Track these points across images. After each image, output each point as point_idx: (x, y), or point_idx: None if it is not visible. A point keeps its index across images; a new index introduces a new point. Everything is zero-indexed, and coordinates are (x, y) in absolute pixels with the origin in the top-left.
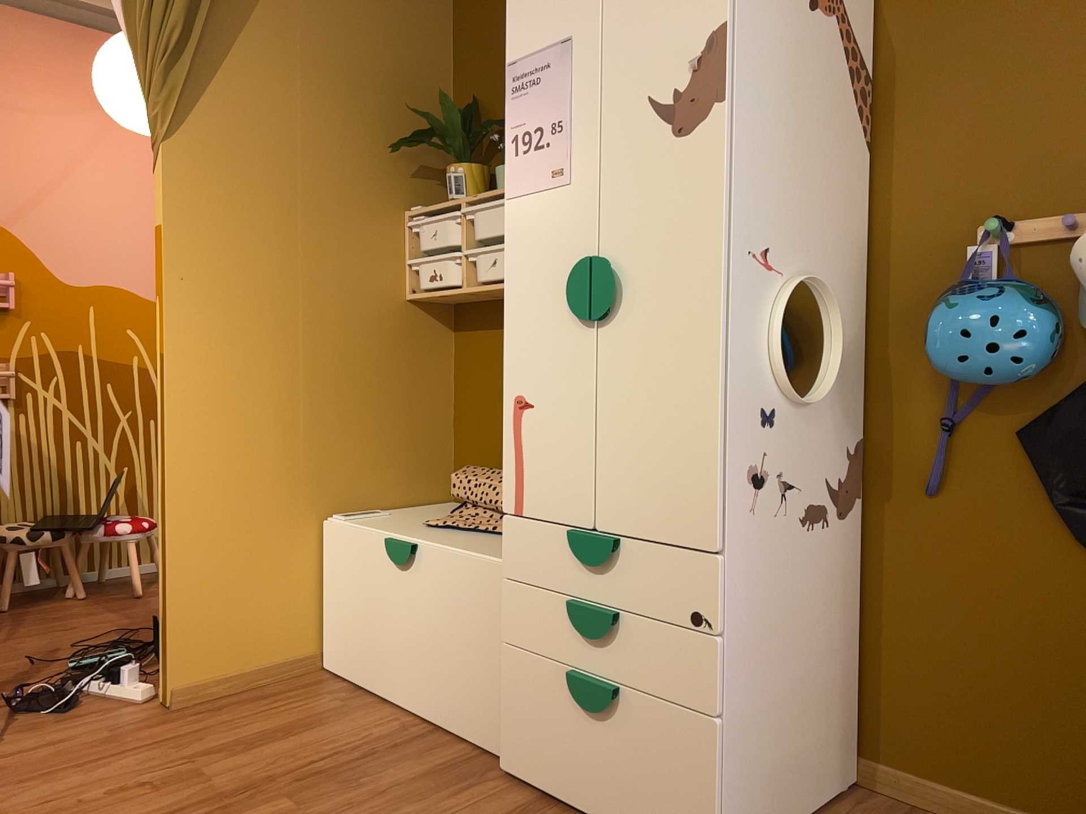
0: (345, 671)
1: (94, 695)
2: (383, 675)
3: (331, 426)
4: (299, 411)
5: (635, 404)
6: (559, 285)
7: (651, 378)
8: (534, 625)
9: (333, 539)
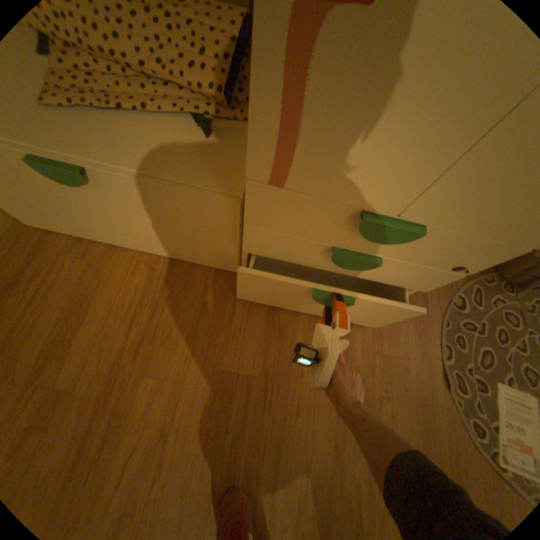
0: (57, 230)
1: None
2: (103, 235)
3: None
4: None
5: None
6: None
7: None
8: (282, 250)
9: None
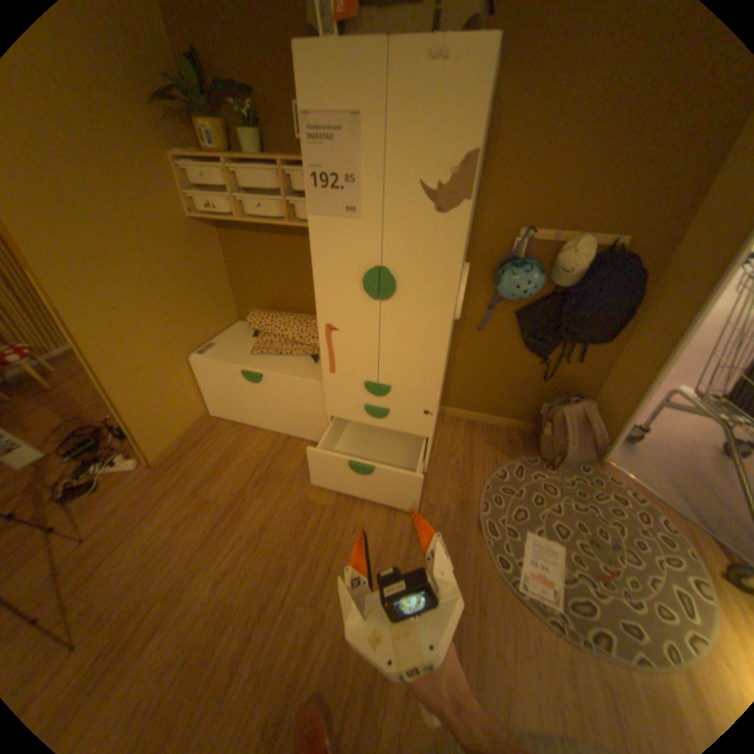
0: (226, 418)
1: (101, 475)
2: (252, 419)
3: (173, 310)
4: (154, 310)
5: (401, 339)
6: (353, 277)
7: (410, 330)
8: (344, 411)
9: (200, 368)
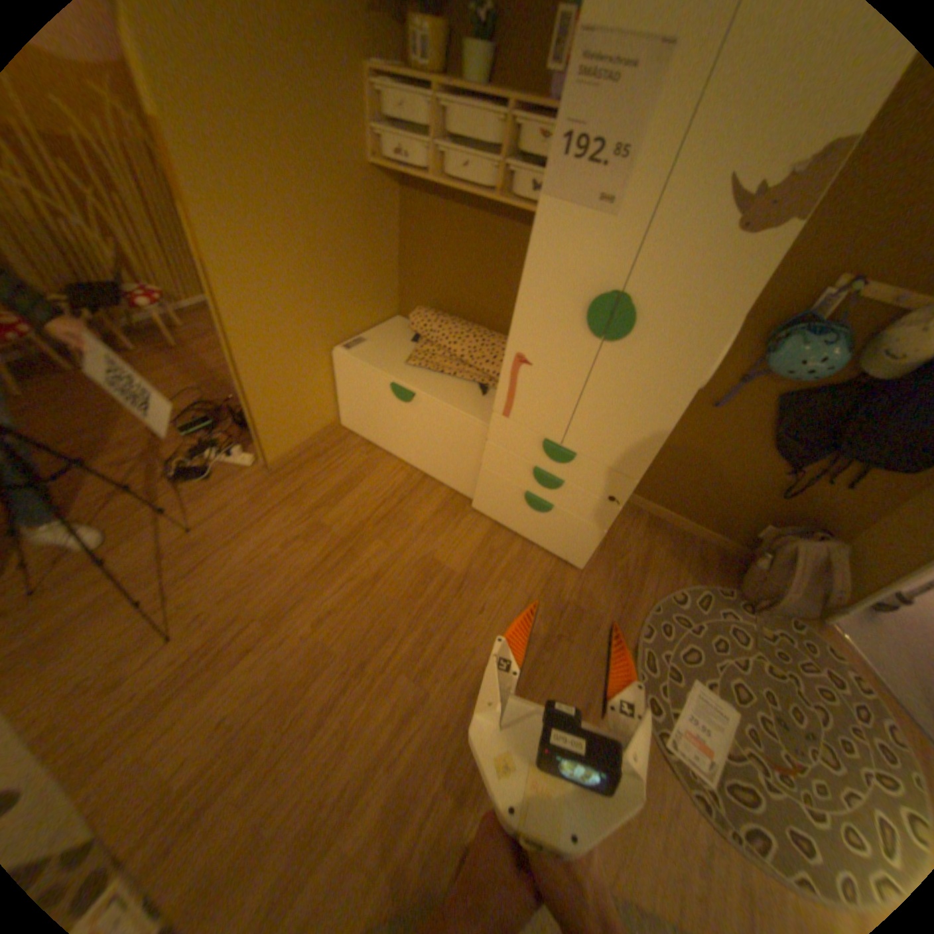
0: (359, 433)
1: (215, 462)
2: (388, 443)
3: (327, 287)
4: (306, 282)
5: (614, 398)
6: (576, 298)
7: (632, 390)
8: (505, 467)
9: (342, 366)
